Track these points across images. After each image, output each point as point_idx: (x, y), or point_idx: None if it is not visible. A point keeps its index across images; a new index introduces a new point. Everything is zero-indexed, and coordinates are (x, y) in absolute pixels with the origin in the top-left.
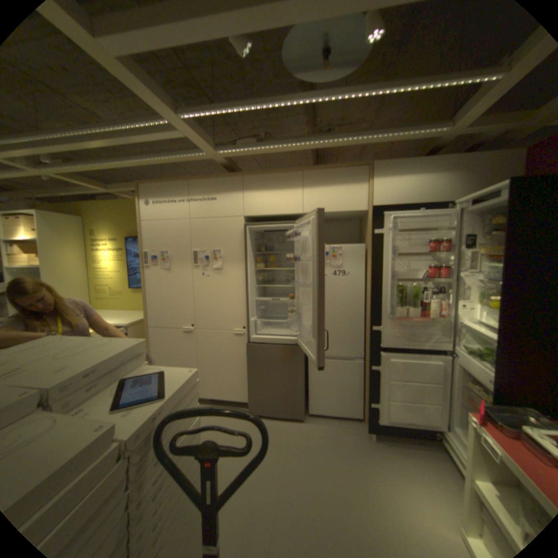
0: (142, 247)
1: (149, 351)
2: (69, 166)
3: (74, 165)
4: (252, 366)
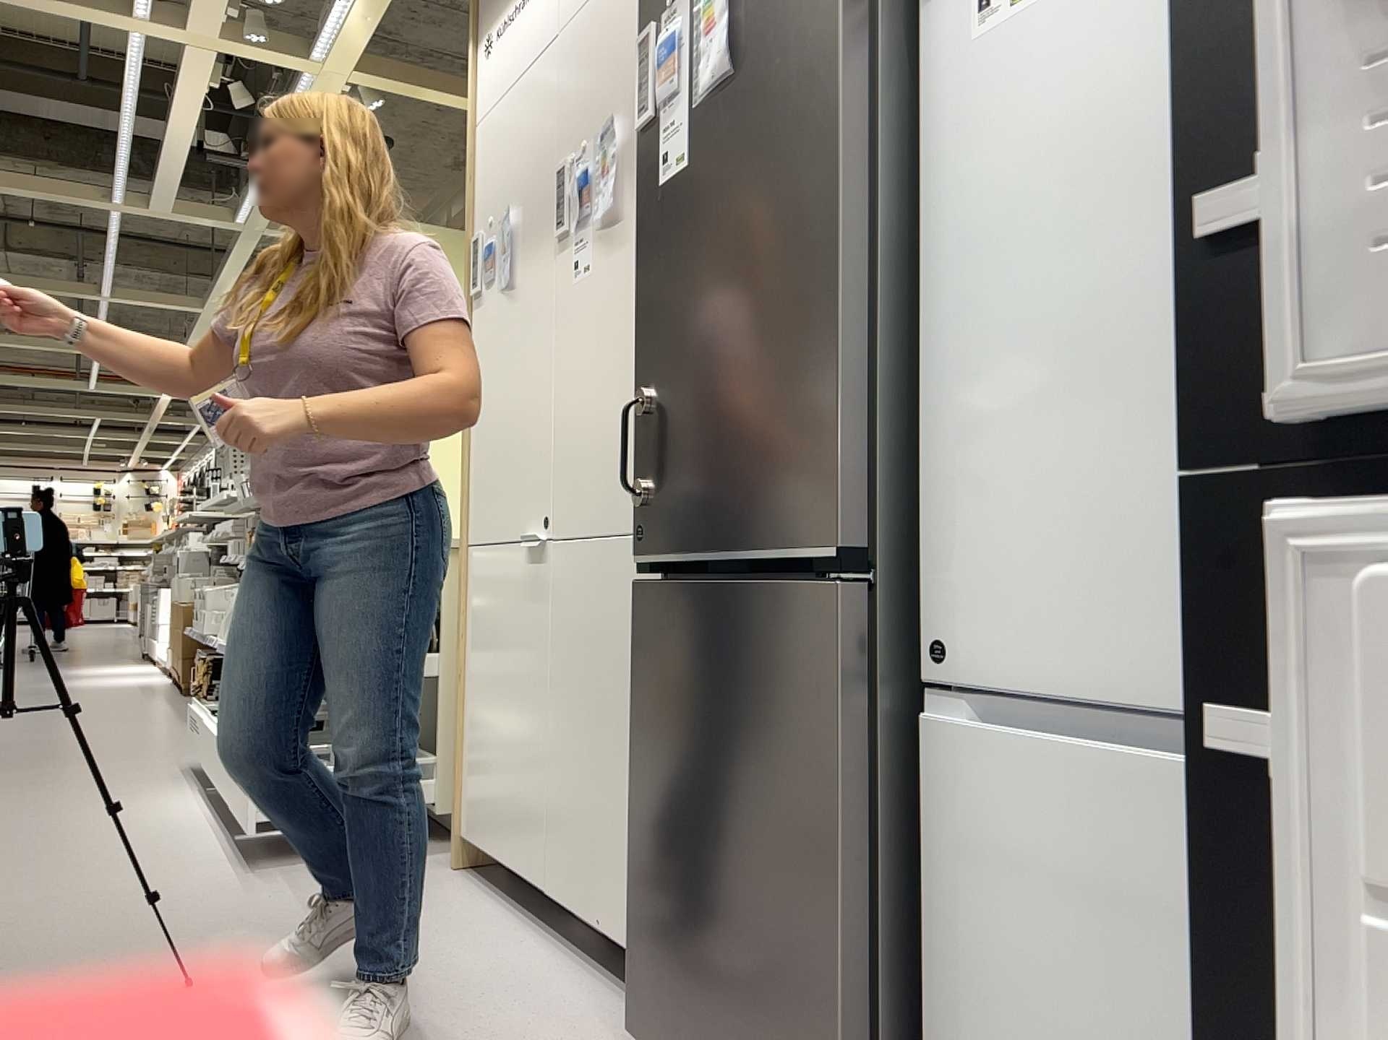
0: (470, 227)
1: (462, 650)
2: (334, 7)
3: (338, 0)
4: (645, 728)
